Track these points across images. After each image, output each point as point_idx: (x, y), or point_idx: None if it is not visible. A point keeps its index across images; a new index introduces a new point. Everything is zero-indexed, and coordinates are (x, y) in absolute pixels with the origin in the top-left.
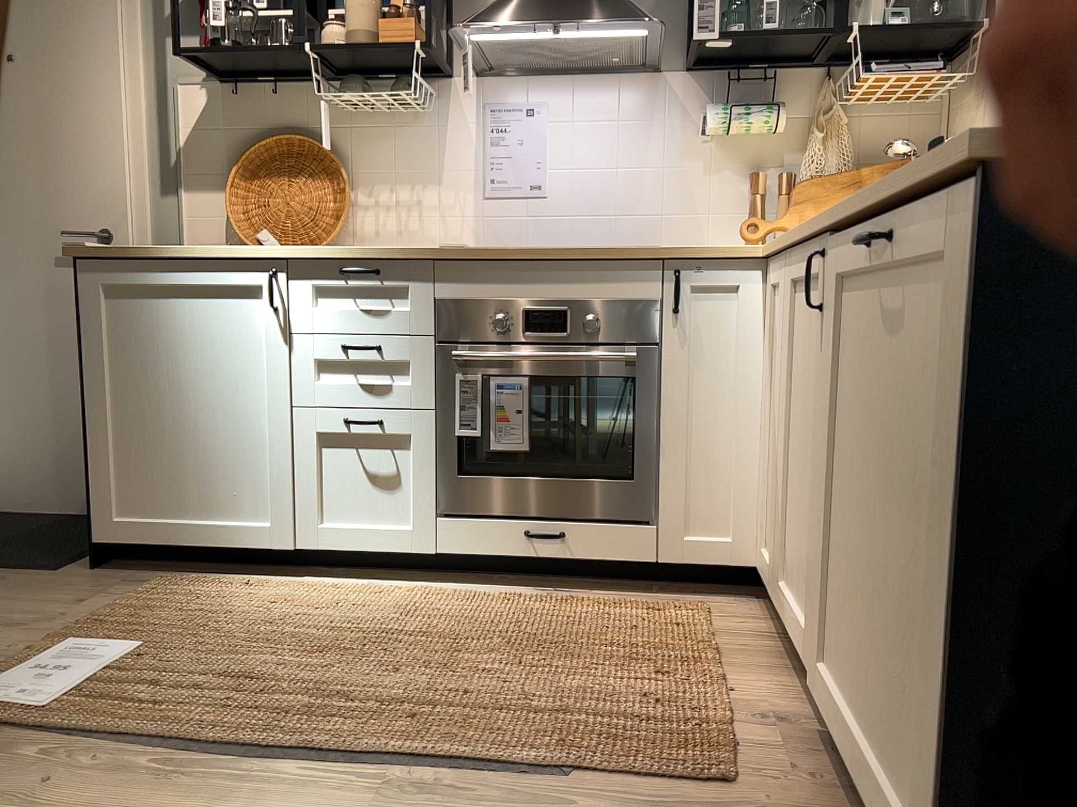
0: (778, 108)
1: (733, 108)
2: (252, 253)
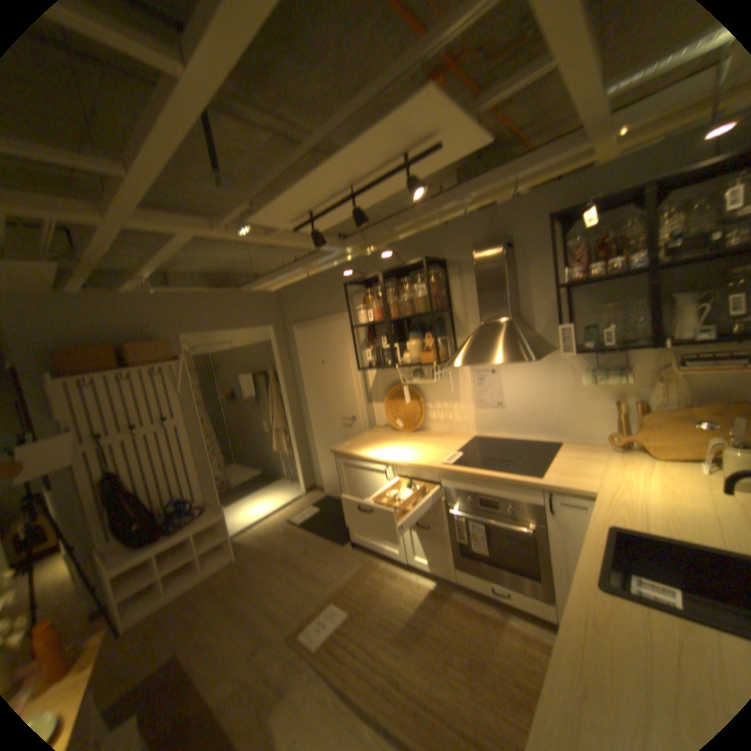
0: (629, 372)
1: (598, 373)
2: (379, 458)
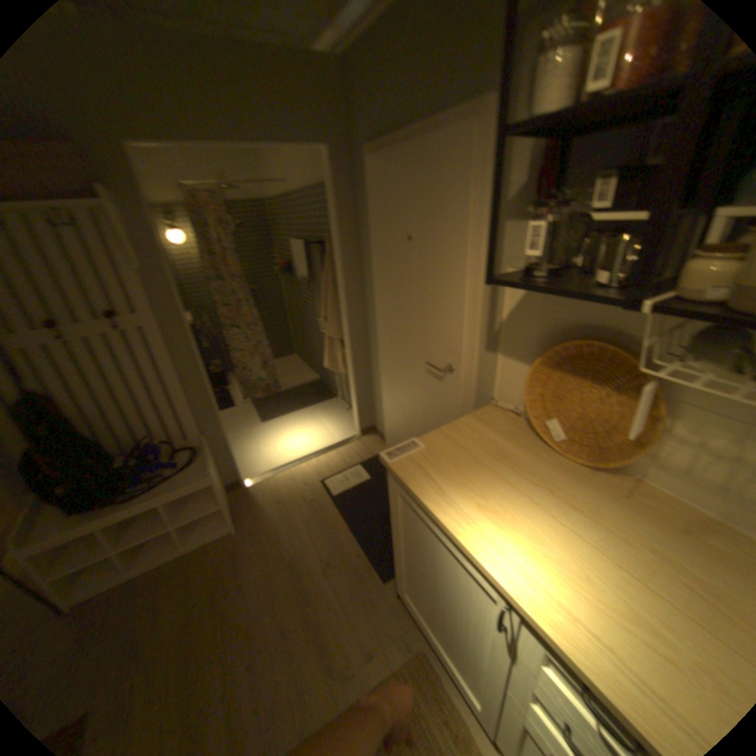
0: None
1: None
2: (491, 578)
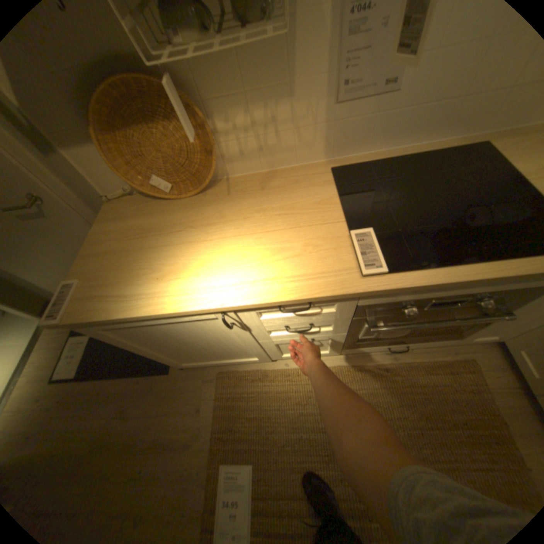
0: None
1: None
2: (201, 310)
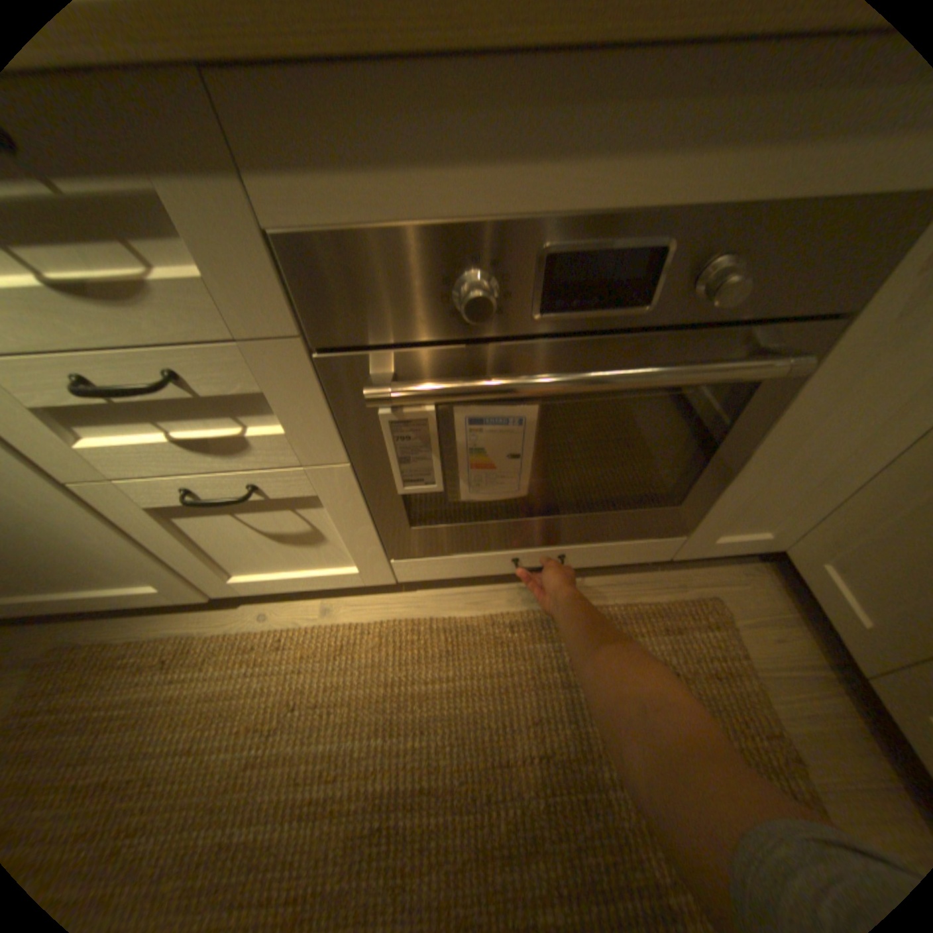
0: None
1: None
2: None
